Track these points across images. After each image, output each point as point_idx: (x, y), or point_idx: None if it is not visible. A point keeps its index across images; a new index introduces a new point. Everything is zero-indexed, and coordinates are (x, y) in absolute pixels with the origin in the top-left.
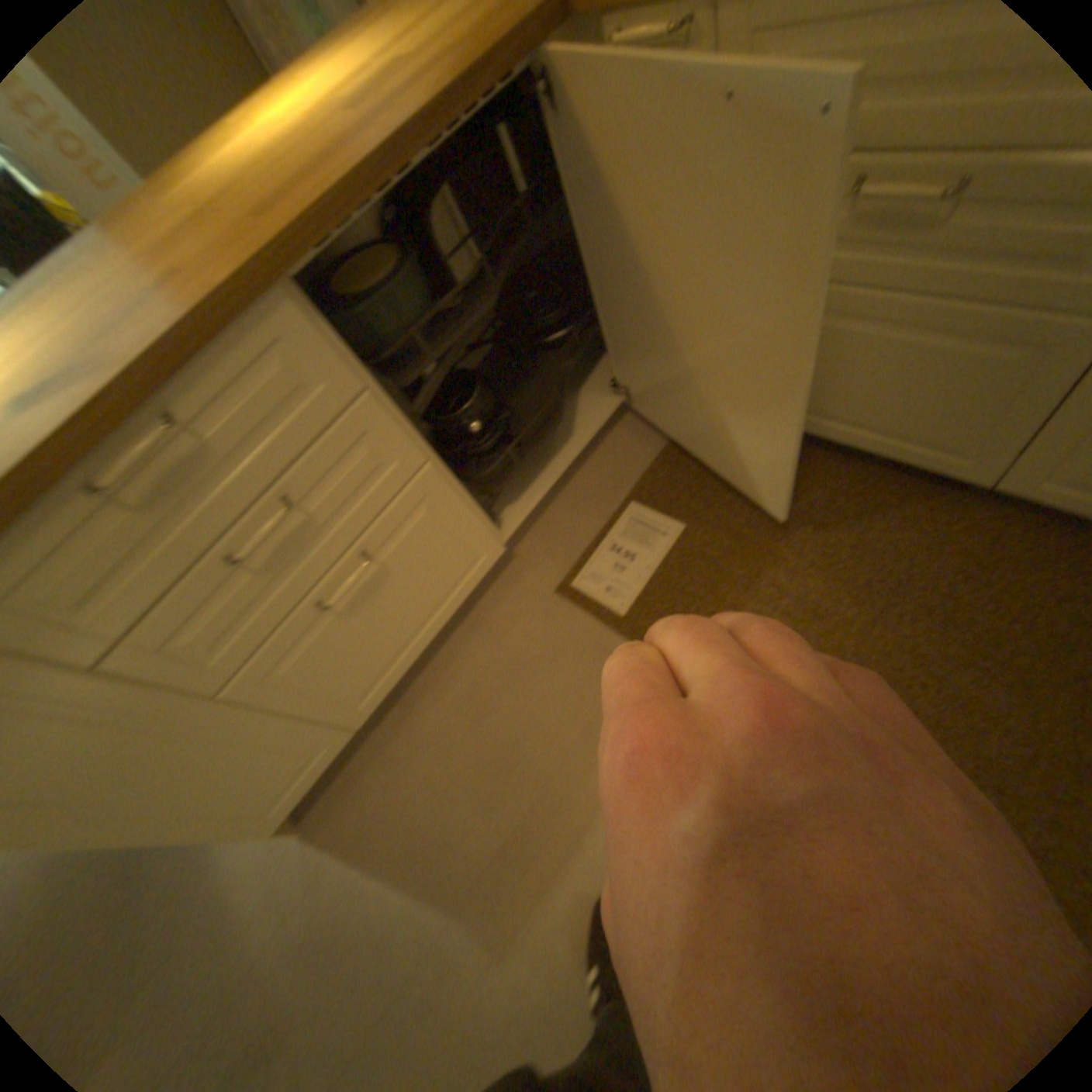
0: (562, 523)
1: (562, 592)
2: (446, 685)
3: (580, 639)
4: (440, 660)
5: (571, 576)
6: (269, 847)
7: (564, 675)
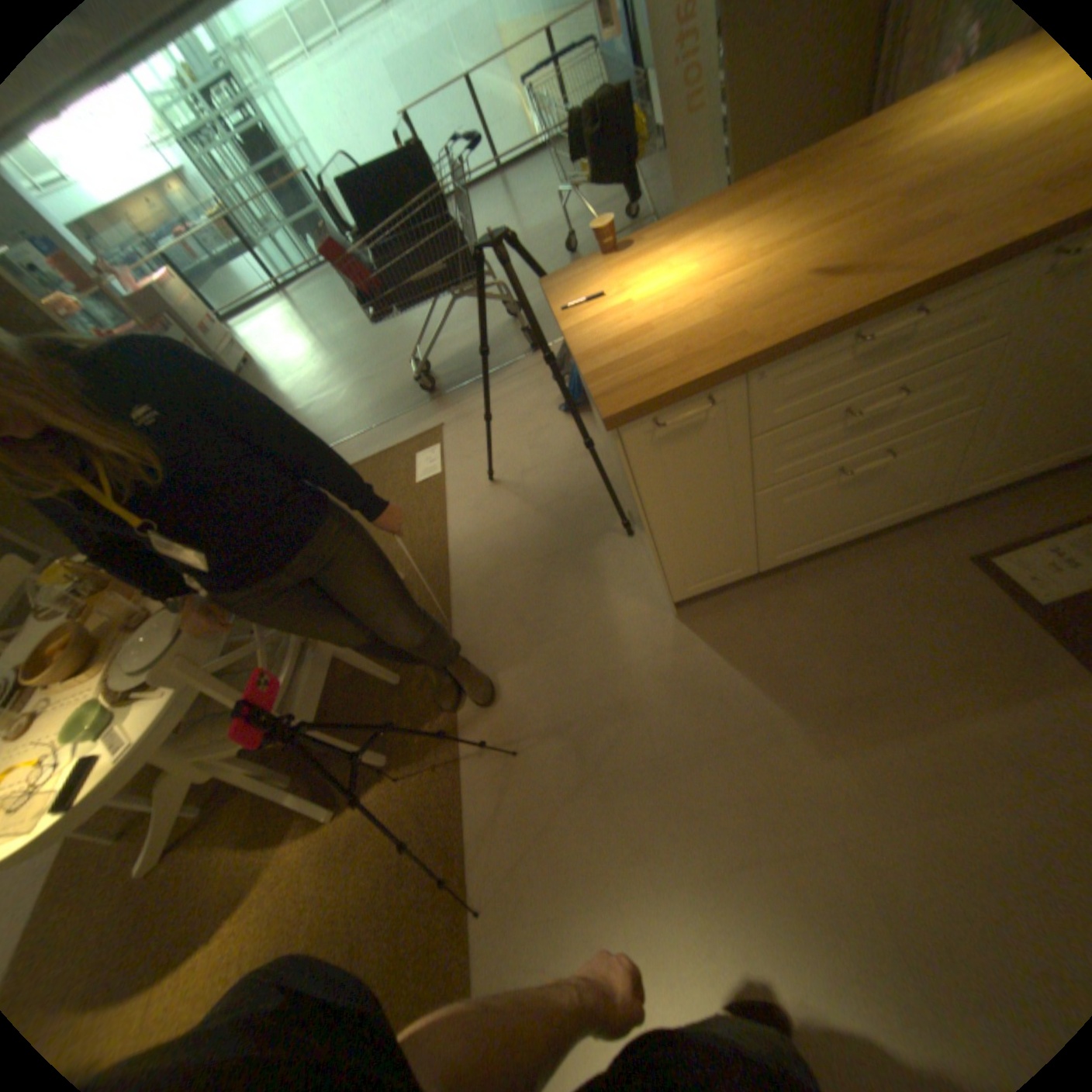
0: (1003, 511)
1: (982, 563)
2: (833, 580)
3: (988, 603)
4: (833, 562)
5: (997, 554)
6: (653, 613)
7: (959, 621)
